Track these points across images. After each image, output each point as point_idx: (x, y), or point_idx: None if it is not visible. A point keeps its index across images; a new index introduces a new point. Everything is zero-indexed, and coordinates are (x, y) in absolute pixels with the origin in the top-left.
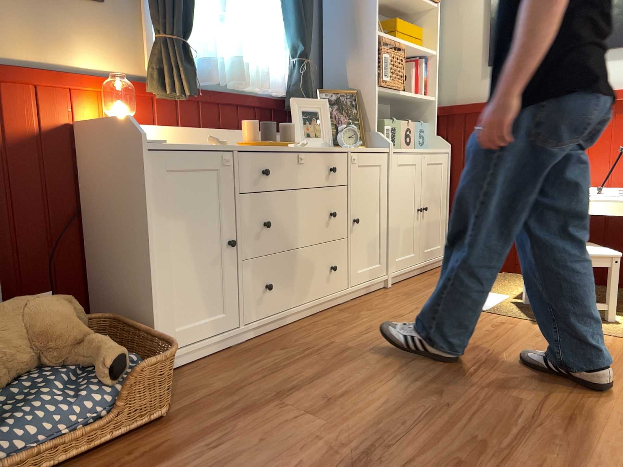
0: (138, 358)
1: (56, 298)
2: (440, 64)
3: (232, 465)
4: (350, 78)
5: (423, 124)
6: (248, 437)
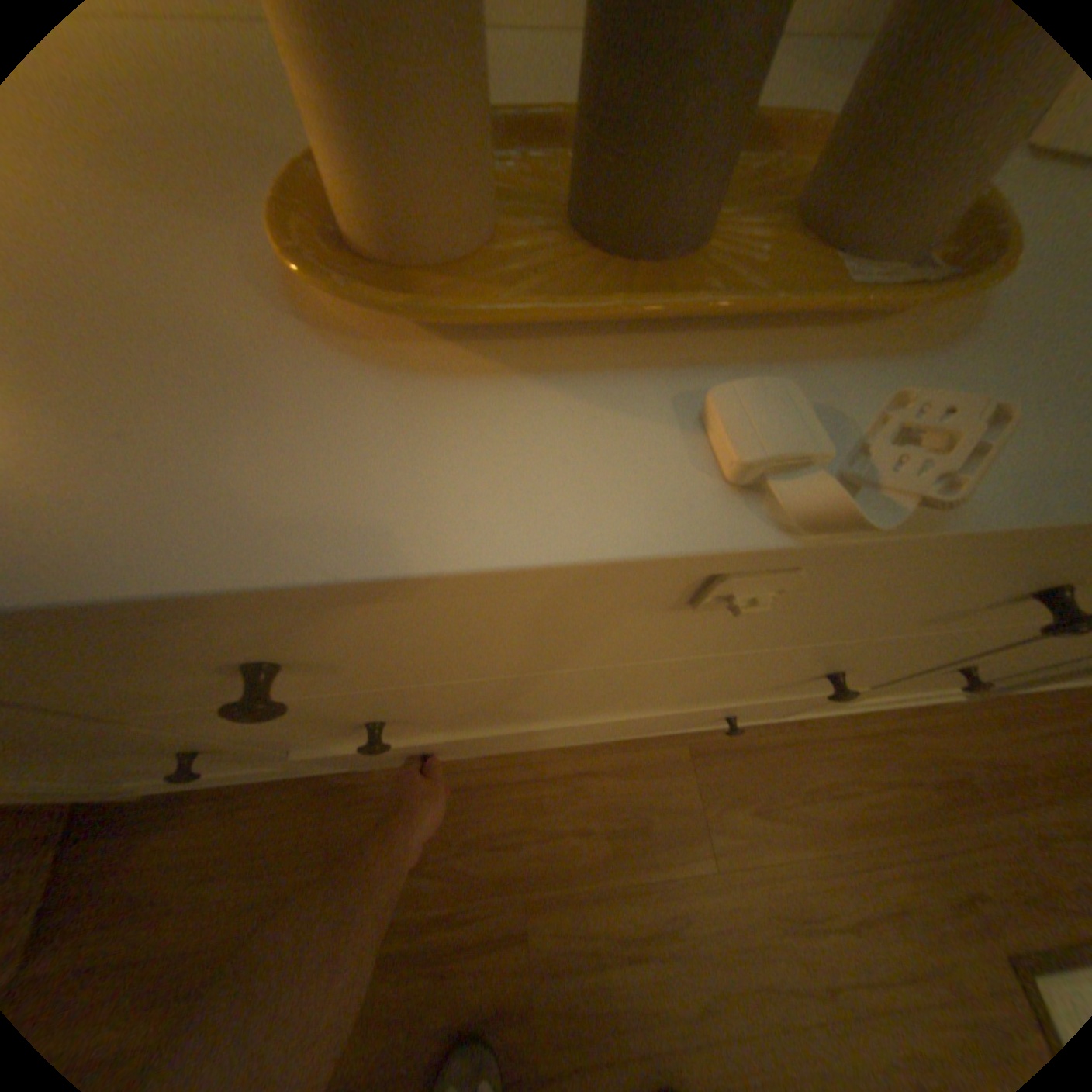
0: None
1: None
2: None
3: None
4: None
5: None
6: None
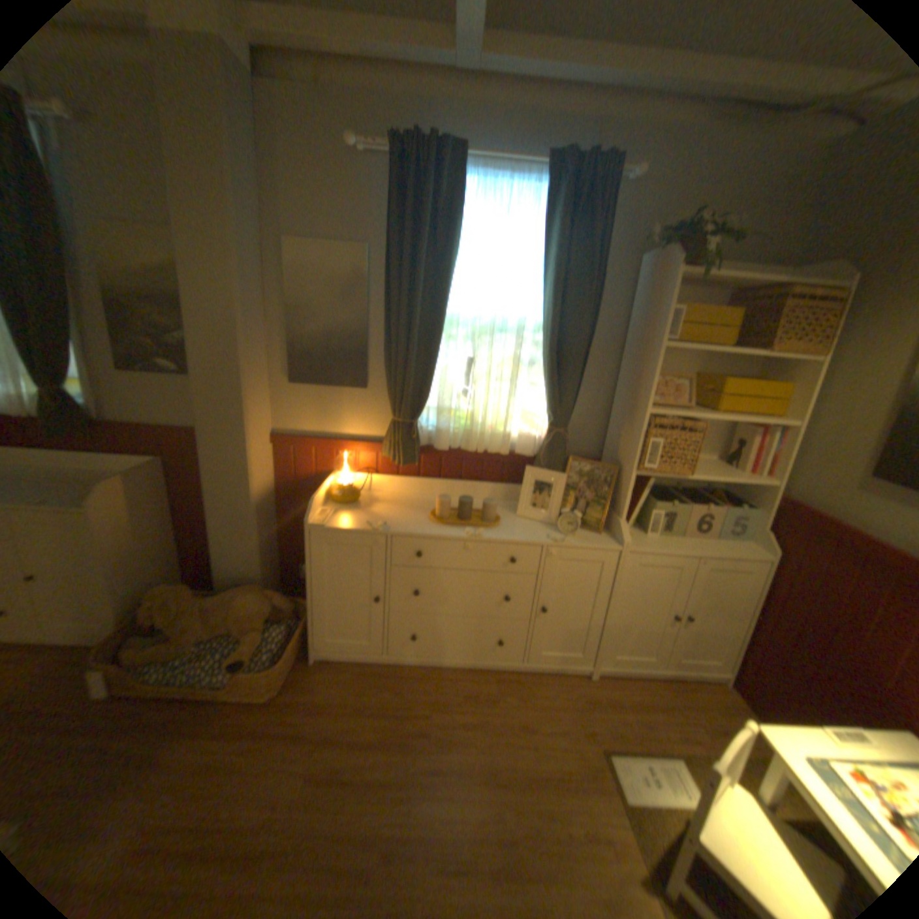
0: (269, 661)
1: (259, 598)
2: (810, 439)
3: (226, 780)
4: (620, 449)
5: (756, 510)
6: (260, 766)
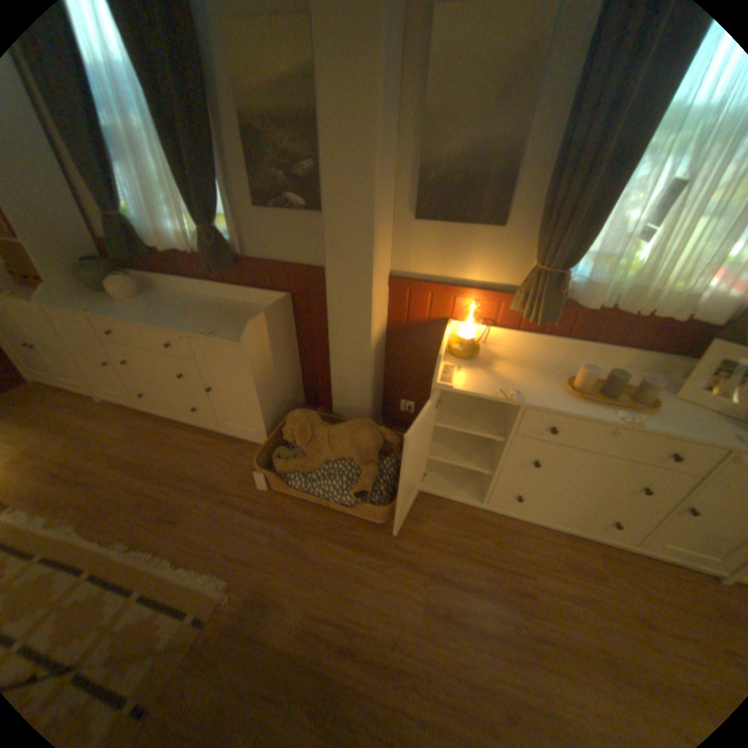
0: (386, 490)
1: (376, 432)
2: None
3: (361, 587)
4: None
5: None
6: (386, 582)
